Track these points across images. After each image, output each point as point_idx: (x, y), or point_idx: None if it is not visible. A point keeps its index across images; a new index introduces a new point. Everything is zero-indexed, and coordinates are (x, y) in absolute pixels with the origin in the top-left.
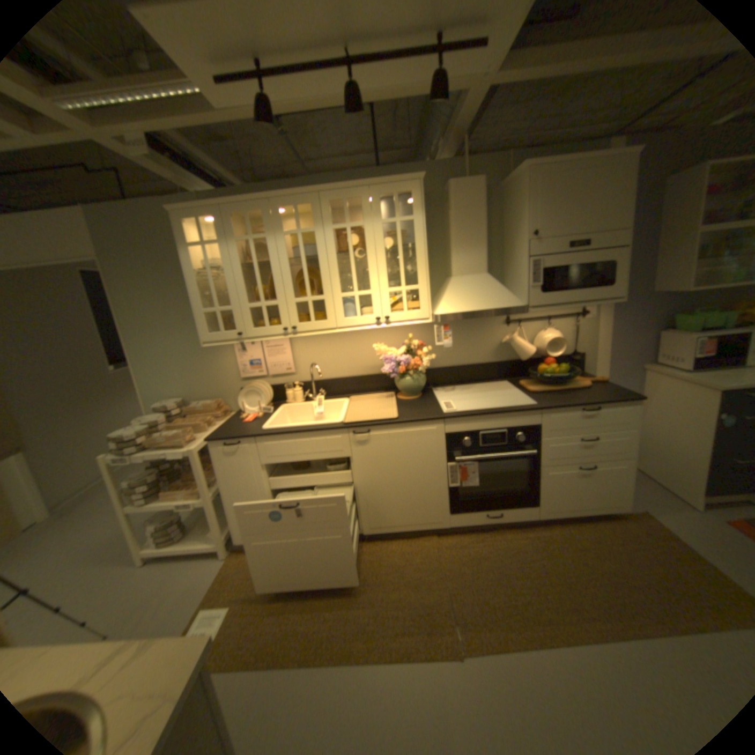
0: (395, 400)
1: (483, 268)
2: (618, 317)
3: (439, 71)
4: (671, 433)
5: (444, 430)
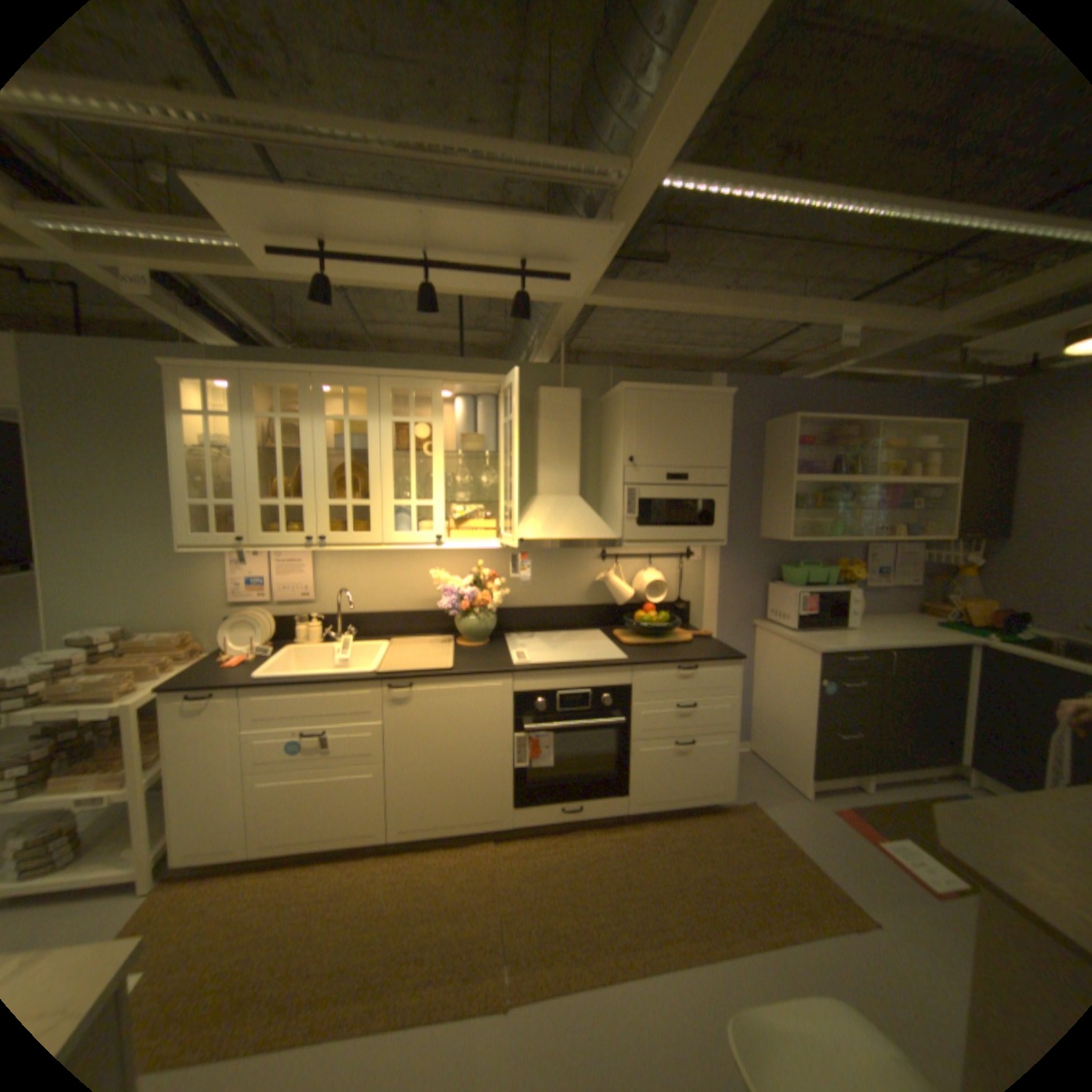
0: (455, 646)
1: (575, 490)
2: (724, 562)
3: (522, 293)
4: (781, 703)
5: (513, 687)
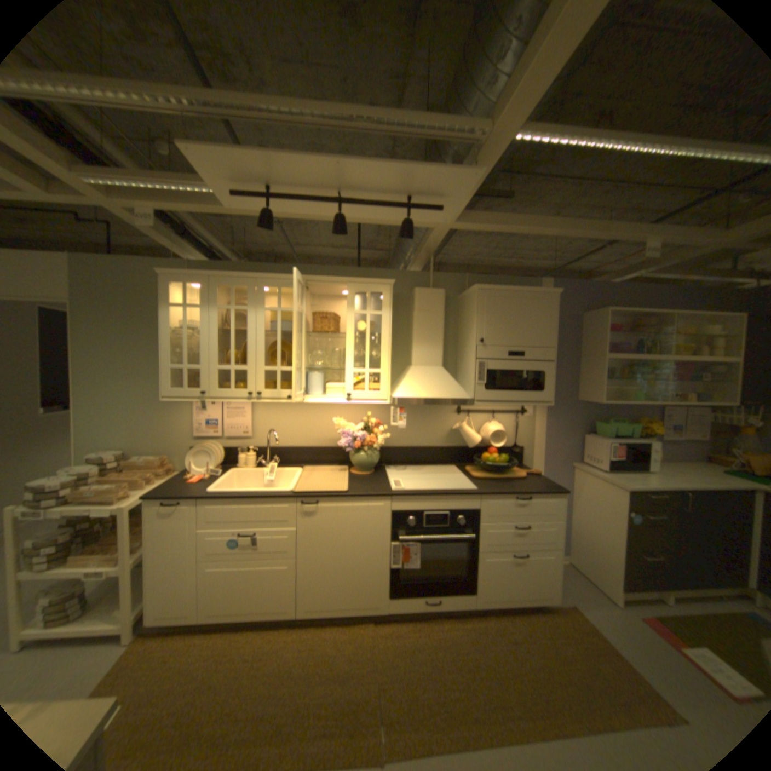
0: (349, 474)
1: (439, 362)
2: (551, 418)
3: (408, 219)
4: (595, 528)
5: (392, 507)
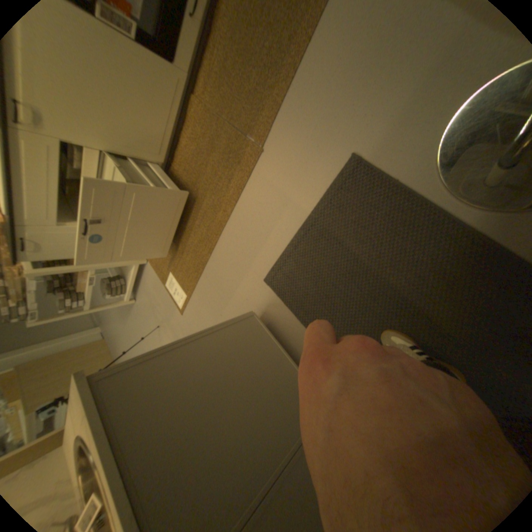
0: None
1: None
2: None
3: None
4: None
5: None
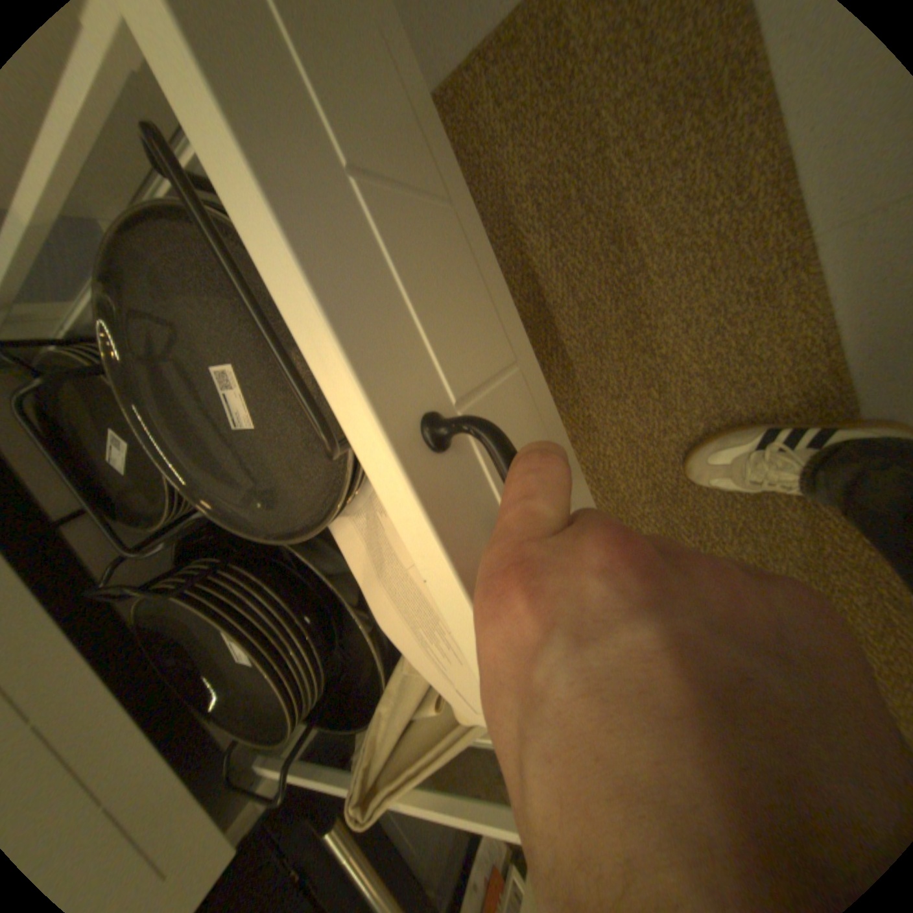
0: None
1: None
2: None
3: None
4: None
5: None
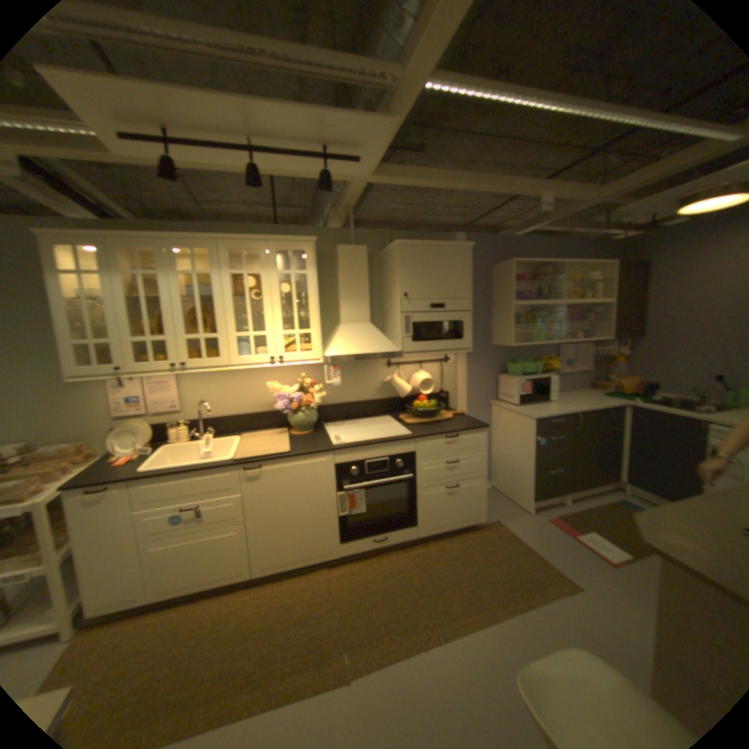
0: (287, 435)
1: (366, 319)
2: (469, 363)
3: (324, 171)
4: (510, 453)
5: (333, 460)
